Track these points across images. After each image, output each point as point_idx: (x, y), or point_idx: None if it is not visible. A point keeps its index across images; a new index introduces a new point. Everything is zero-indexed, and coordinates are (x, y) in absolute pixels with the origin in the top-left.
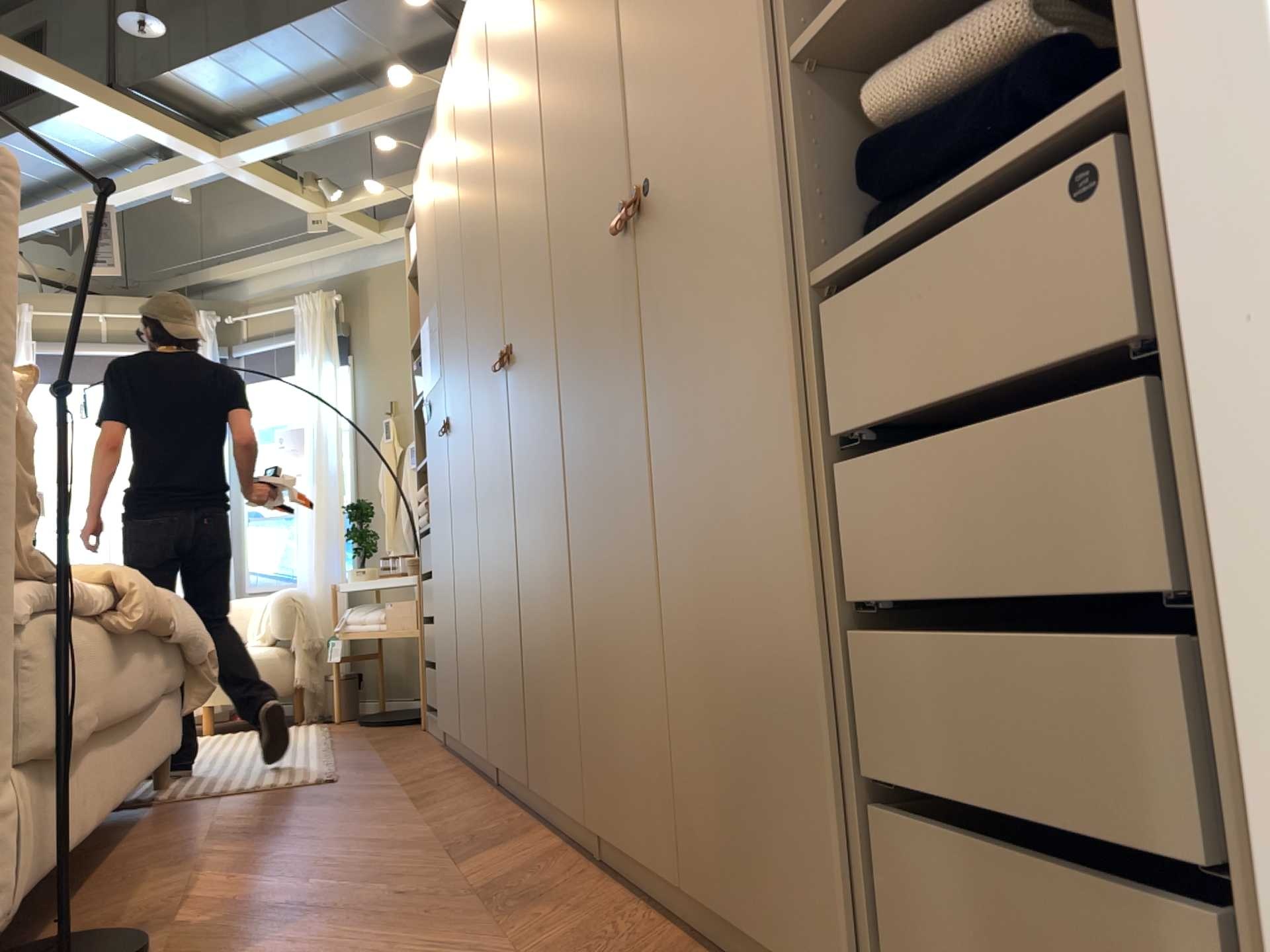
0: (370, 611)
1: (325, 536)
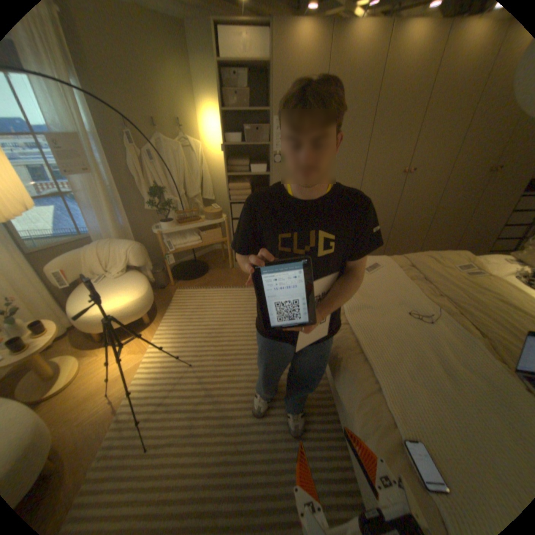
0: (181, 240)
1: (108, 208)
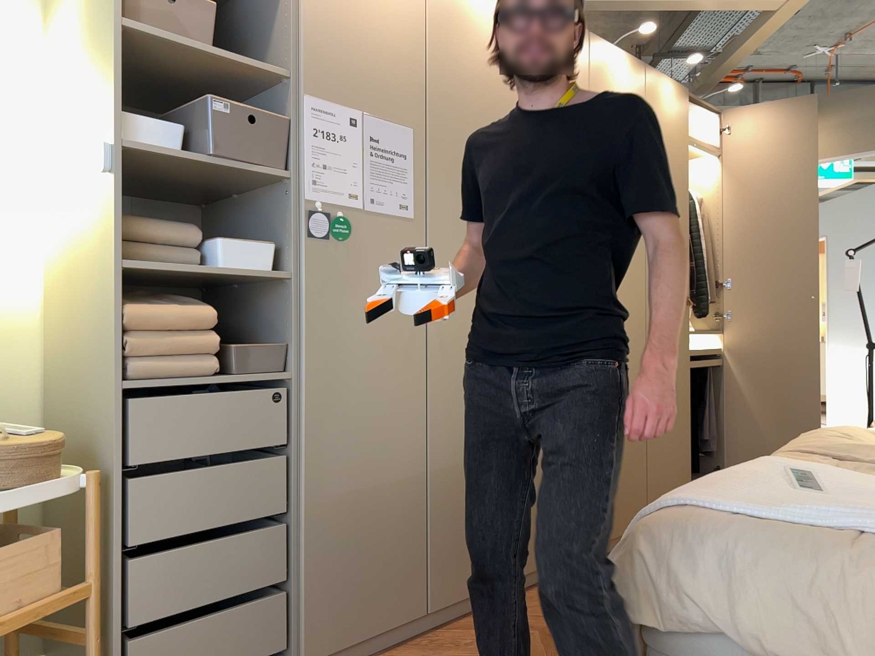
0: None
1: None
